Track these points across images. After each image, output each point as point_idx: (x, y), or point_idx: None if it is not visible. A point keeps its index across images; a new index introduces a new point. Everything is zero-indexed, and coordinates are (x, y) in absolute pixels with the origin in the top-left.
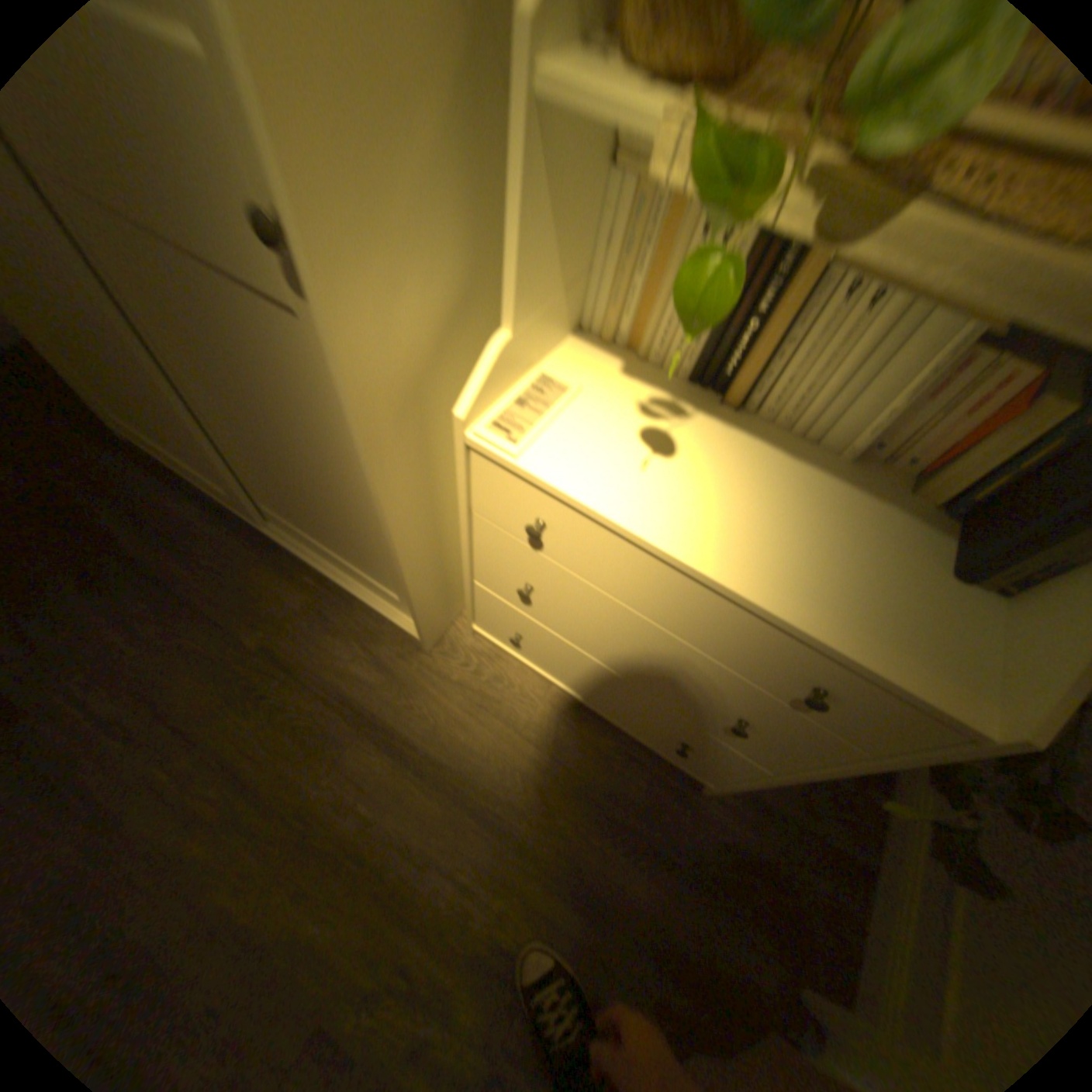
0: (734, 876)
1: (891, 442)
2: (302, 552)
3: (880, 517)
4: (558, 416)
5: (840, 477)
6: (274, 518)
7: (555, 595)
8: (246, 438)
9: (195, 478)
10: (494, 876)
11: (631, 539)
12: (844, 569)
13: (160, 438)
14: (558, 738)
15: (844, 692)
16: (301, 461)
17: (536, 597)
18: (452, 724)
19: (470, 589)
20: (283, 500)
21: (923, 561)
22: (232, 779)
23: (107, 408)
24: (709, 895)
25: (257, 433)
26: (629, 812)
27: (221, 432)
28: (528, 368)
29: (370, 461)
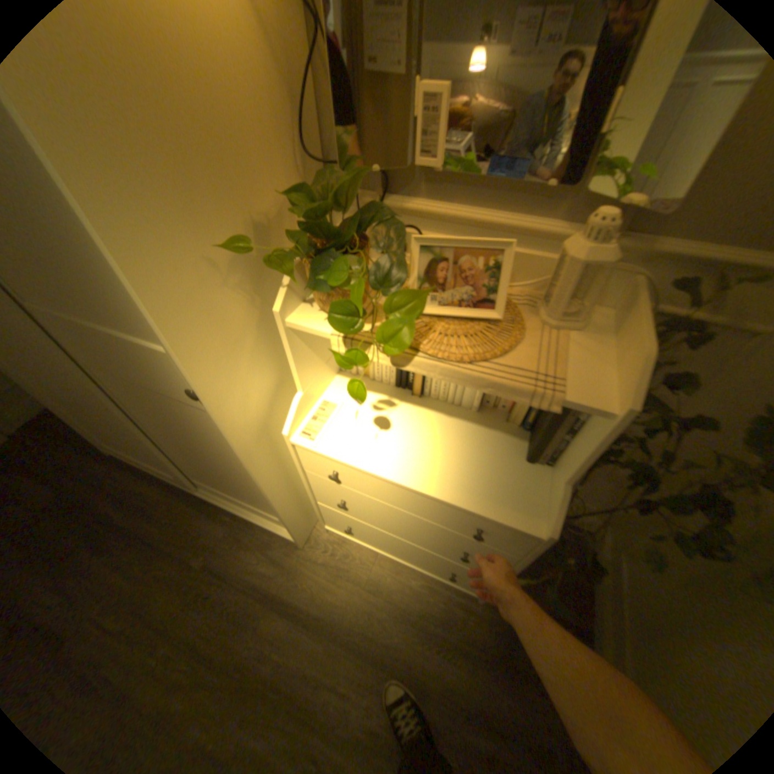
0: (505, 653)
1: (490, 400)
2: (220, 502)
3: (489, 437)
4: (333, 420)
5: (470, 421)
6: (202, 486)
7: (356, 503)
8: (185, 452)
9: (154, 471)
10: (360, 684)
11: (373, 474)
12: (472, 468)
13: (135, 455)
14: (386, 586)
15: (486, 528)
16: (215, 460)
17: (348, 506)
18: (322, 591)
19: (316, 507)
20: (207, 477)
21: (510, 456)
22: (195, 654)
23: (102, 443)
24: (492, 668)
25: (191, 450)
26: (435, 624)
27: (171, 450)
28: (316, 400)
29: (249, 459)
